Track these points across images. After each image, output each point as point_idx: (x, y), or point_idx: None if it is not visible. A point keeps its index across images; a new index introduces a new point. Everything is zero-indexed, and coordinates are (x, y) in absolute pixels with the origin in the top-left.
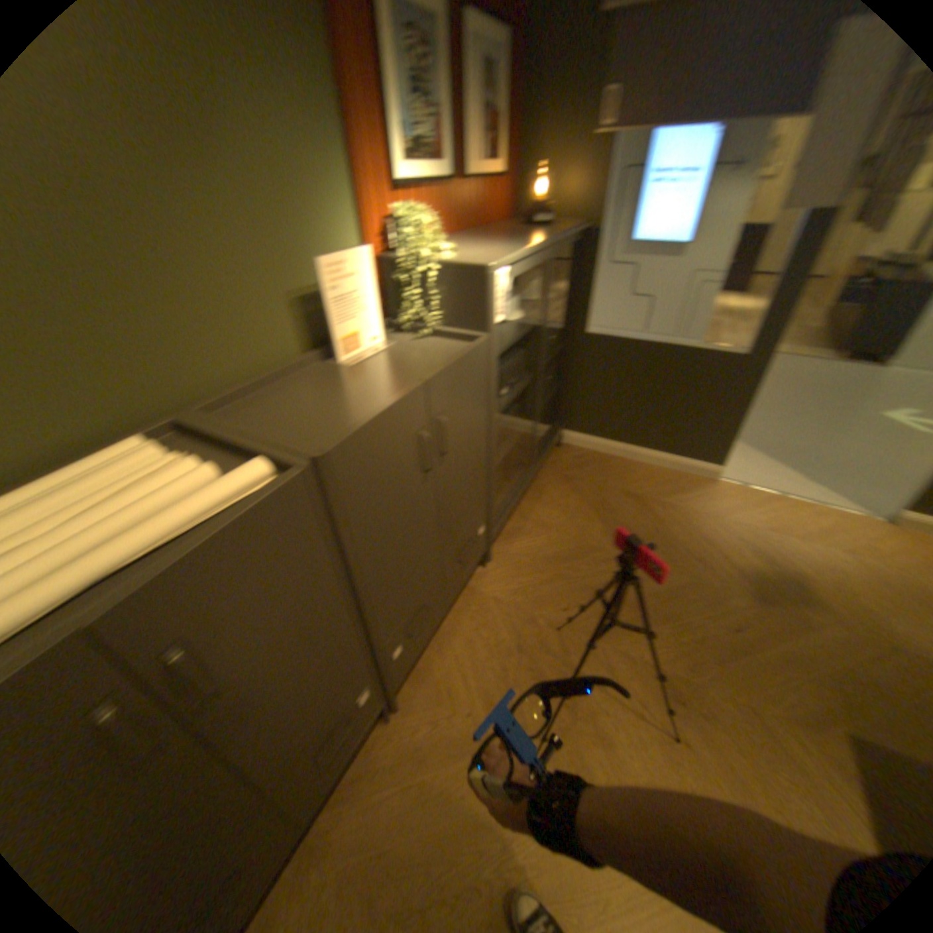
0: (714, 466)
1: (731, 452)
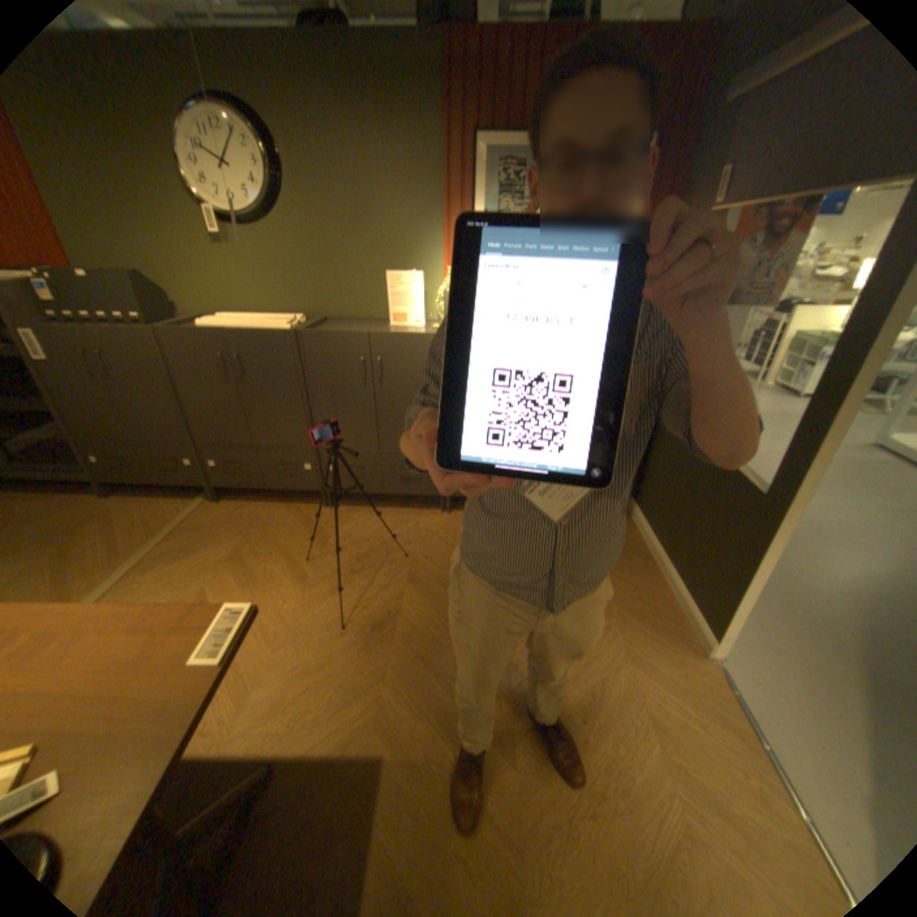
0: (712, 634)
1: (733, 631)
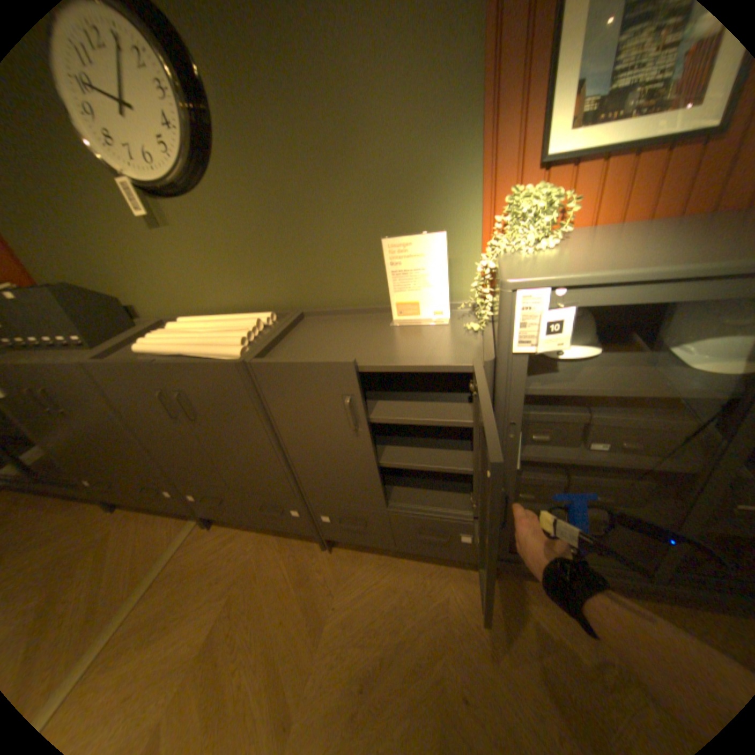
0: None
1: None
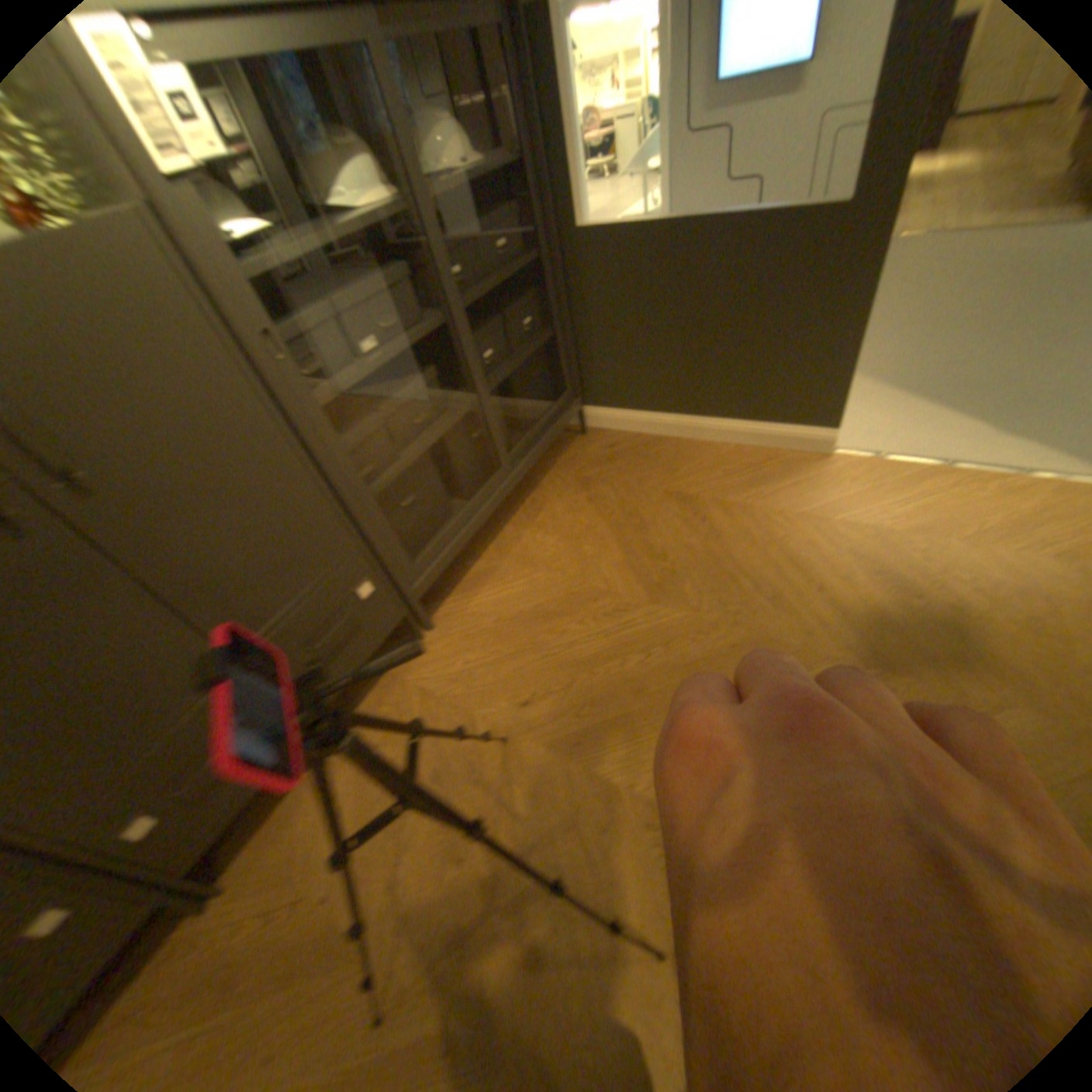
0: (823, 426)
1: (849, 398)
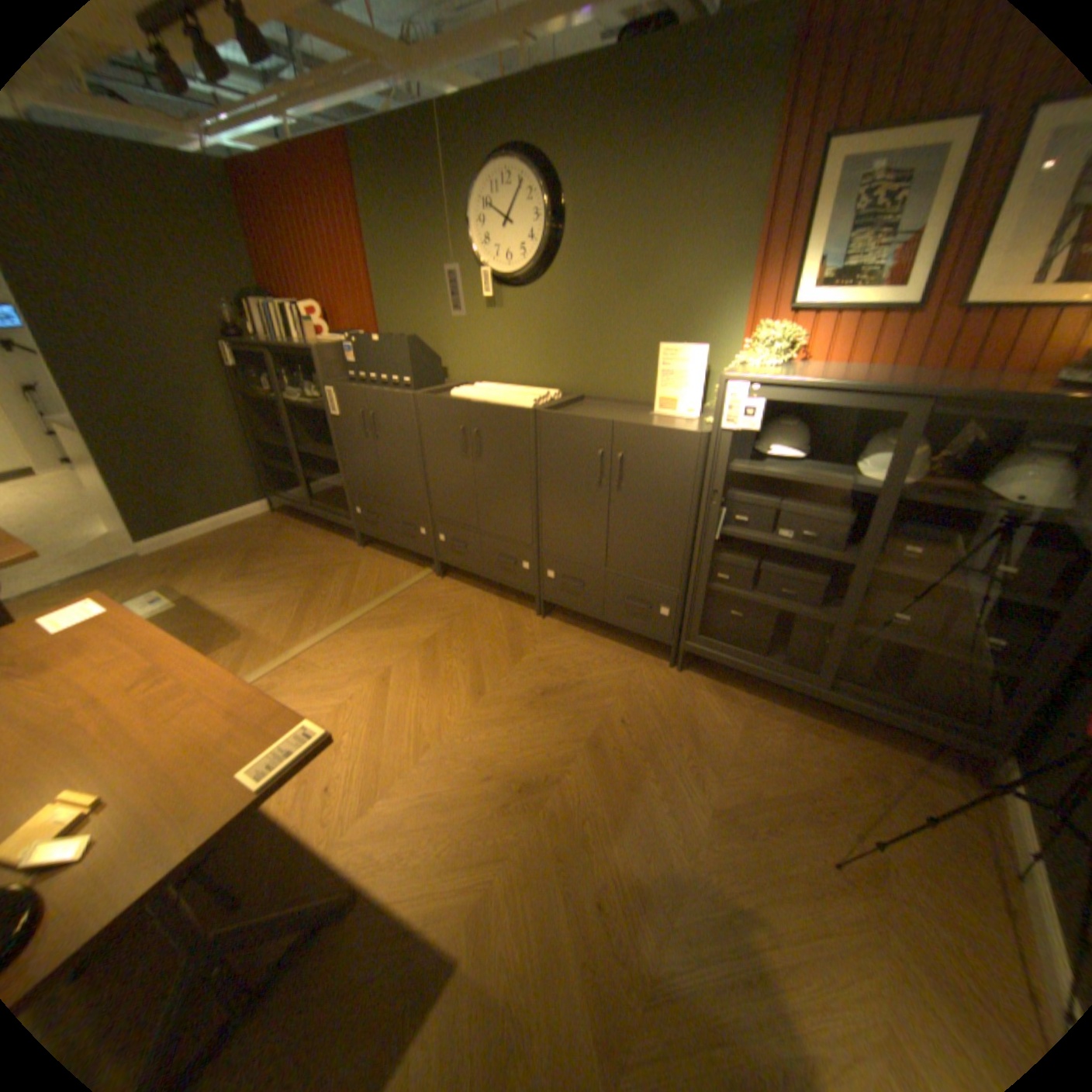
0: None
1: None
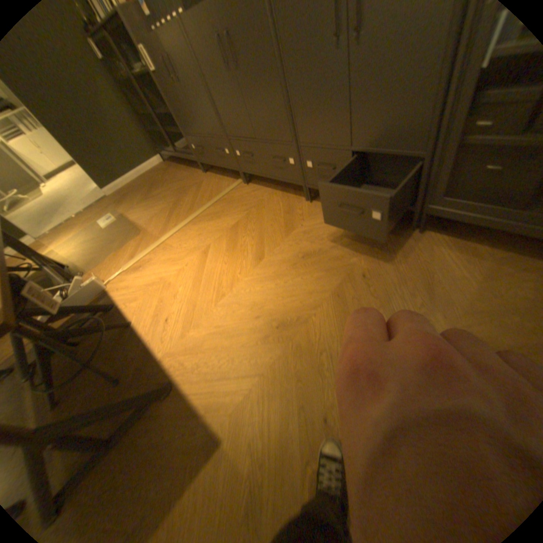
0: None
1: None
